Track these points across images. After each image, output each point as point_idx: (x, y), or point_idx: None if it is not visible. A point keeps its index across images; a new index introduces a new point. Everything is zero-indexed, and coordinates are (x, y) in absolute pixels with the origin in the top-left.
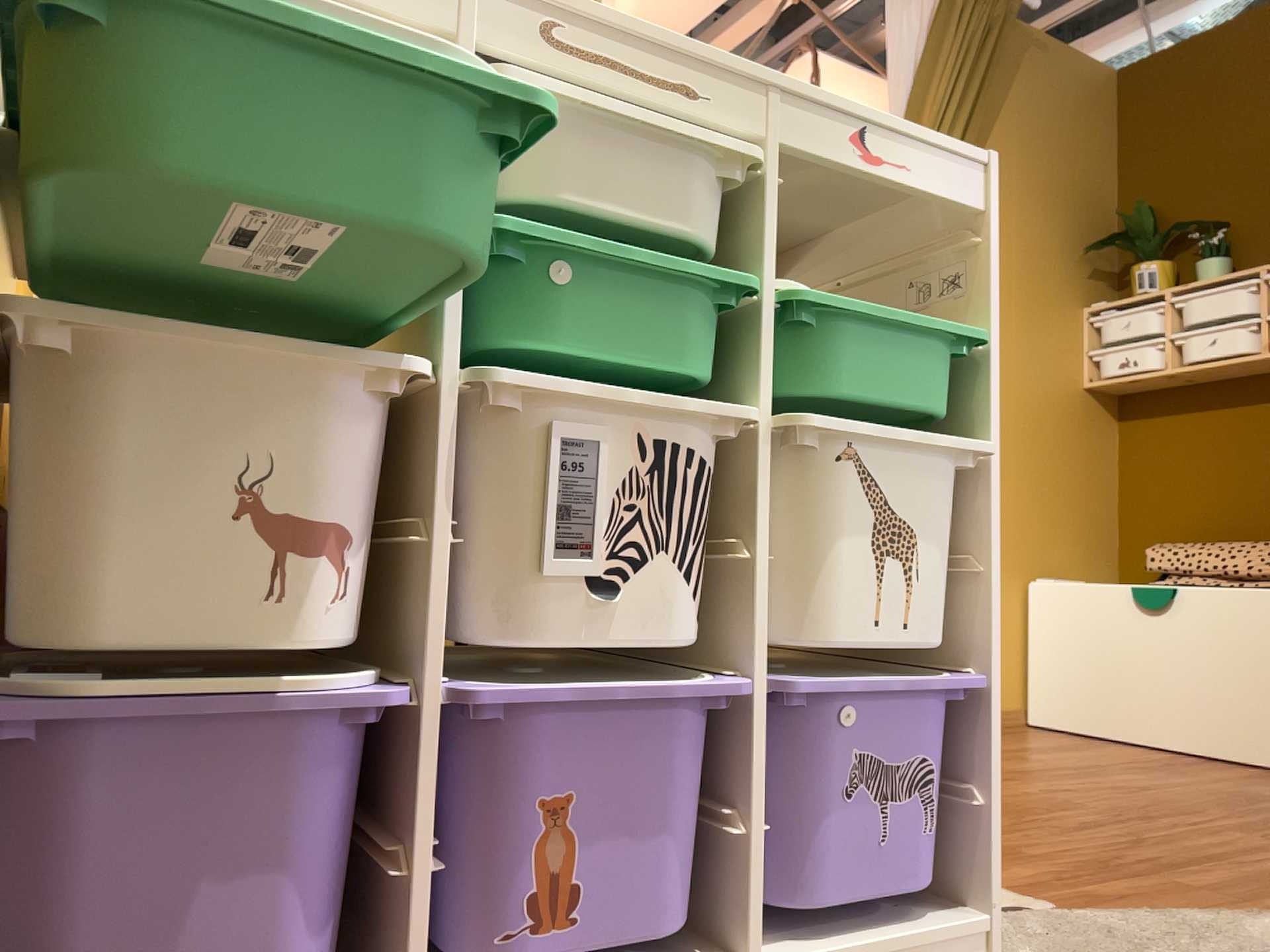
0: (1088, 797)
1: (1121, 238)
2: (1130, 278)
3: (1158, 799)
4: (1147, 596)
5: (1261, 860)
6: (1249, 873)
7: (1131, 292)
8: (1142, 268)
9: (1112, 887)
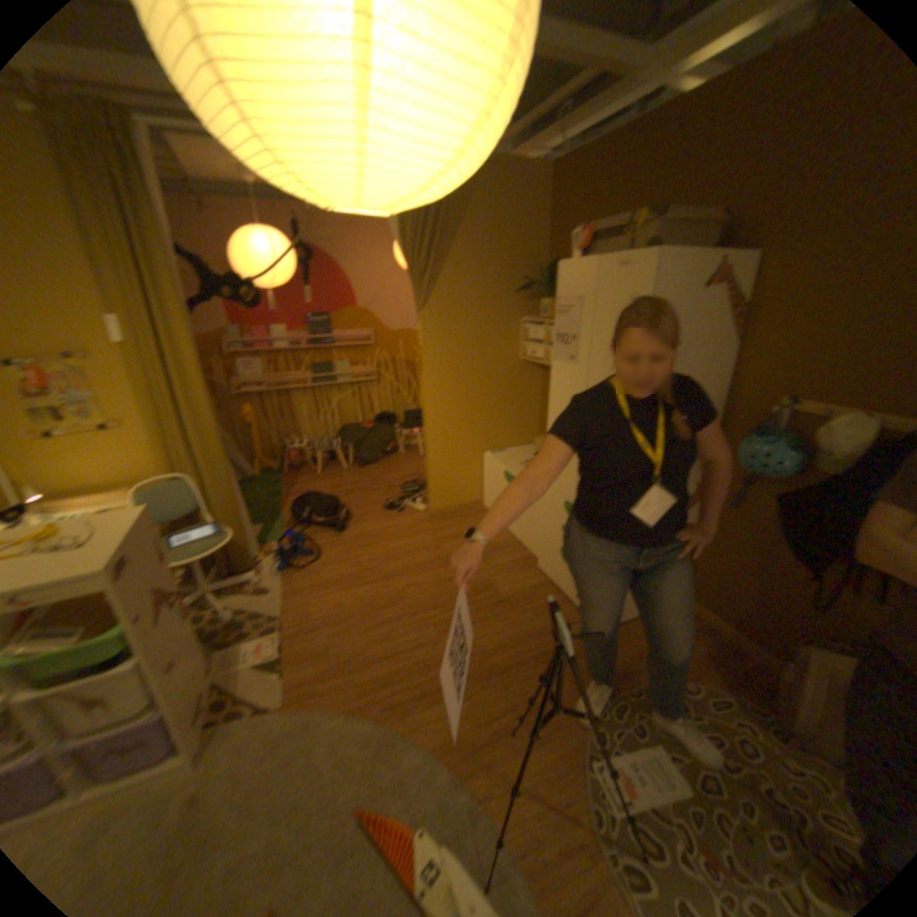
0: (411, 599)
1: (537, 284)
2: (541, 306)
3: (438, 600)
4: (507, 481)
5: (404, 666)
6: (385, 679)
7: (542, 314)
8: (546, 301)
9: (318, 695)
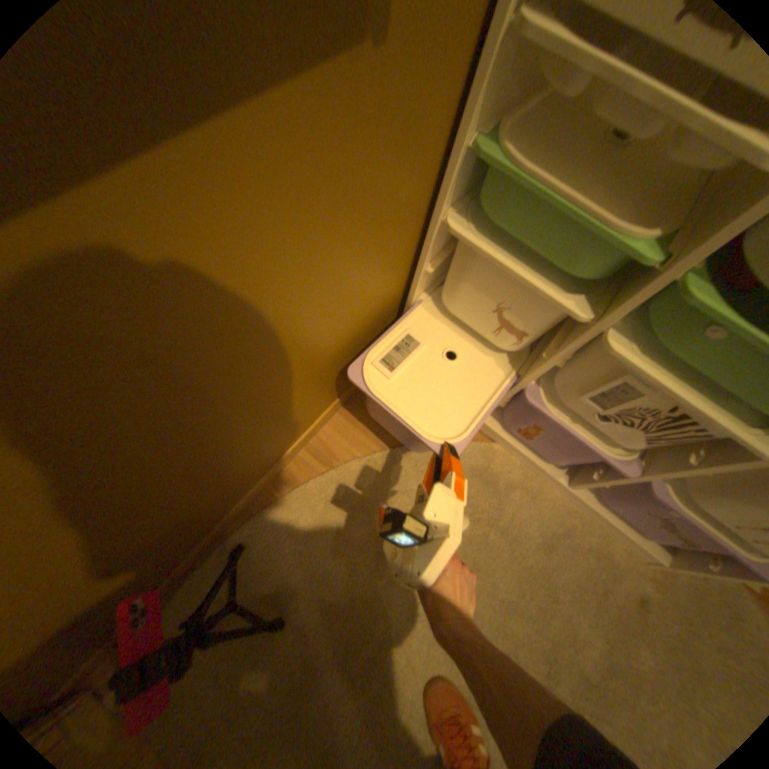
0: None
1: None
2: None
3: None
4: None
5: None
6: None
7: None
8: None
9: None
